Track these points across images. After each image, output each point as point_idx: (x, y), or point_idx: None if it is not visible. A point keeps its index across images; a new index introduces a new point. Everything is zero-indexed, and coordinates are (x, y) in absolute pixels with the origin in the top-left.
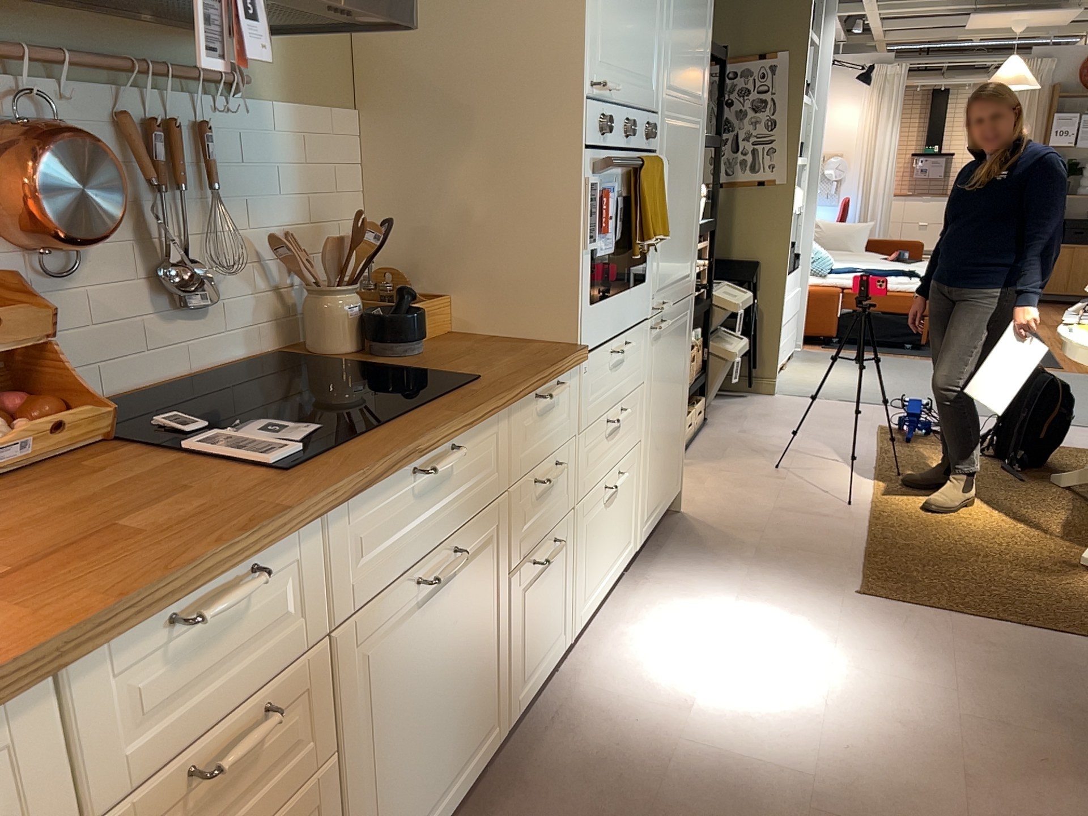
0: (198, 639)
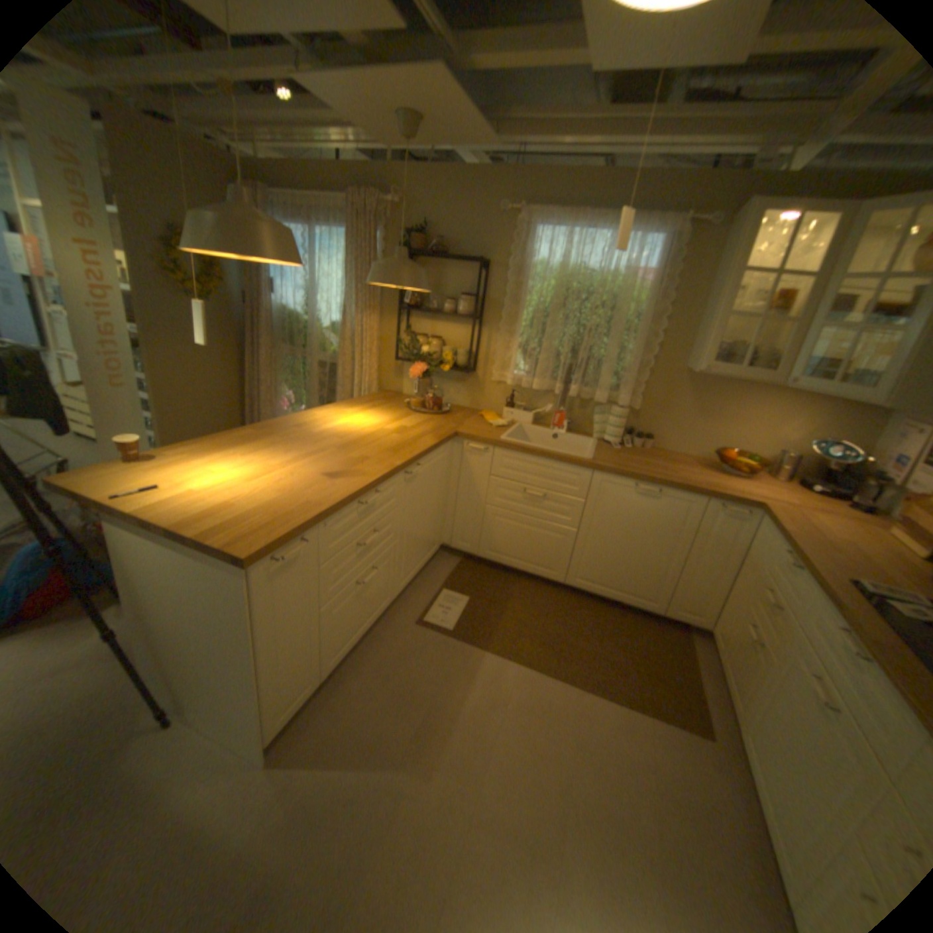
0: (792, 568)
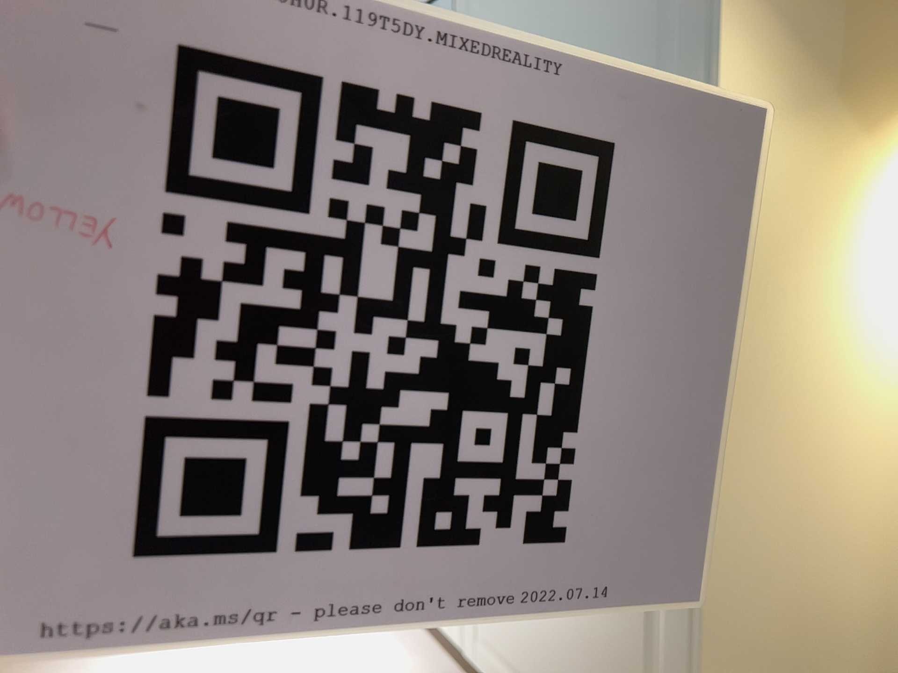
0: None
